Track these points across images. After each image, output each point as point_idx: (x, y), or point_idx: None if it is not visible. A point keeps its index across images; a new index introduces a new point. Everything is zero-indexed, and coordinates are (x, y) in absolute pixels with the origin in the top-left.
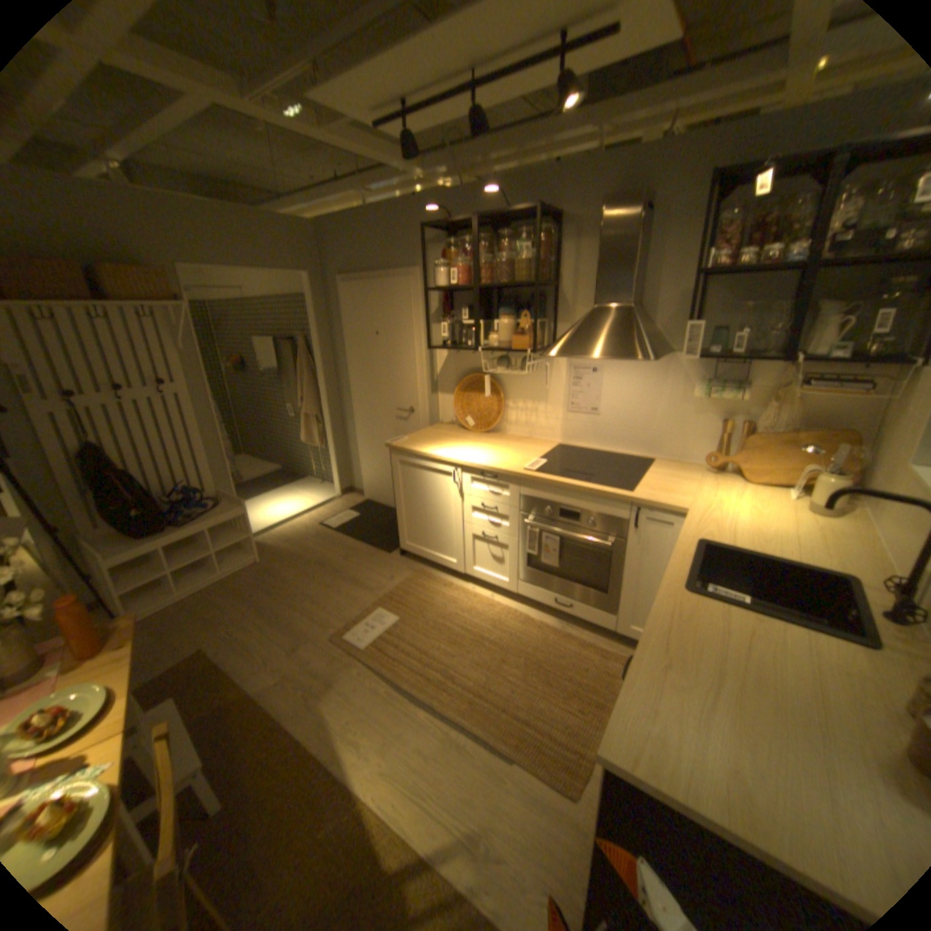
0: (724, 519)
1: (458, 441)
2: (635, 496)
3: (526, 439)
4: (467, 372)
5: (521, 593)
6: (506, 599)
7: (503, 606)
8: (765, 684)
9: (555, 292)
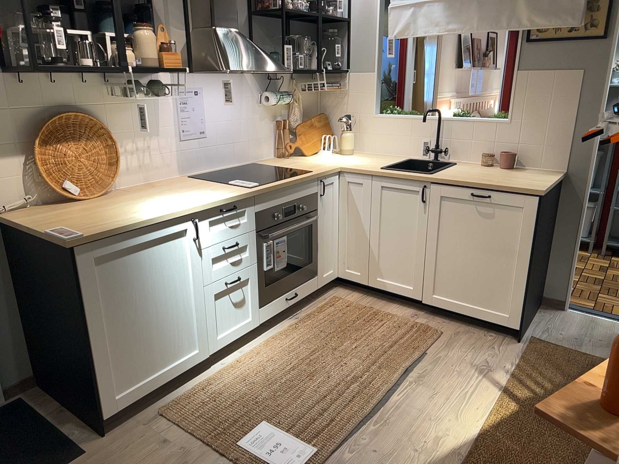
0: (354, 163)
1: (120, 206)
2: (320, 171)
3: (153, 184)
4: (40, 115)
5: (263, 321)
6: (250, 343)
7: (263, 344)
8: (486, 174)
9: (152, 9)
